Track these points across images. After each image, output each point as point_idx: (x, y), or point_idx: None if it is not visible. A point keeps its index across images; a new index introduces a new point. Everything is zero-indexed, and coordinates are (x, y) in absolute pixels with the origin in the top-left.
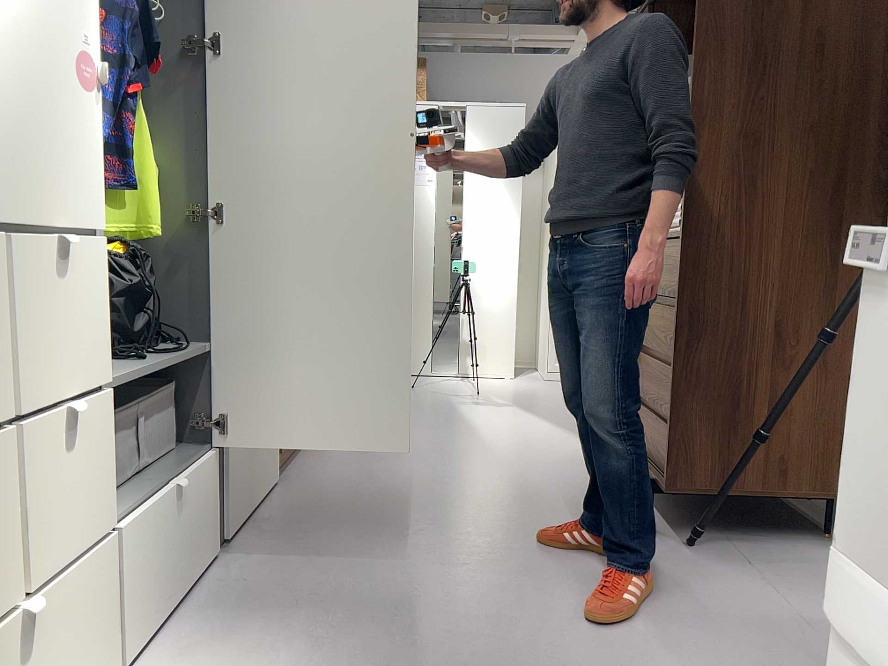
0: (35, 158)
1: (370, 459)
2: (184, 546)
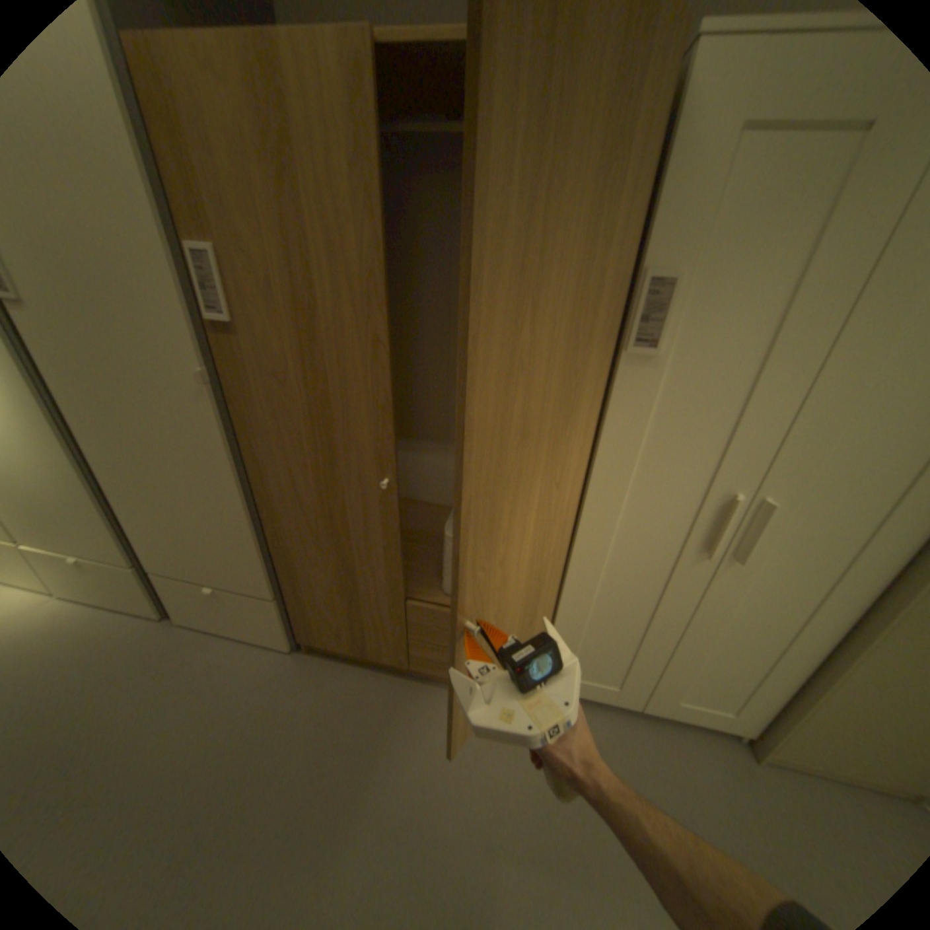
0: None
1: (330, 759)
2: (101, 589)
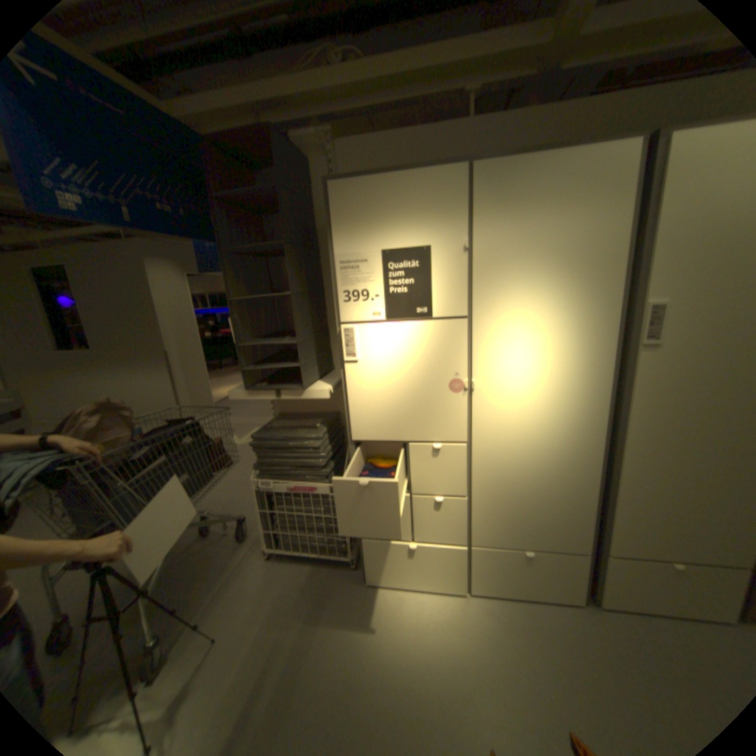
0: (428, 421)
1: None
2: (536, 582)
